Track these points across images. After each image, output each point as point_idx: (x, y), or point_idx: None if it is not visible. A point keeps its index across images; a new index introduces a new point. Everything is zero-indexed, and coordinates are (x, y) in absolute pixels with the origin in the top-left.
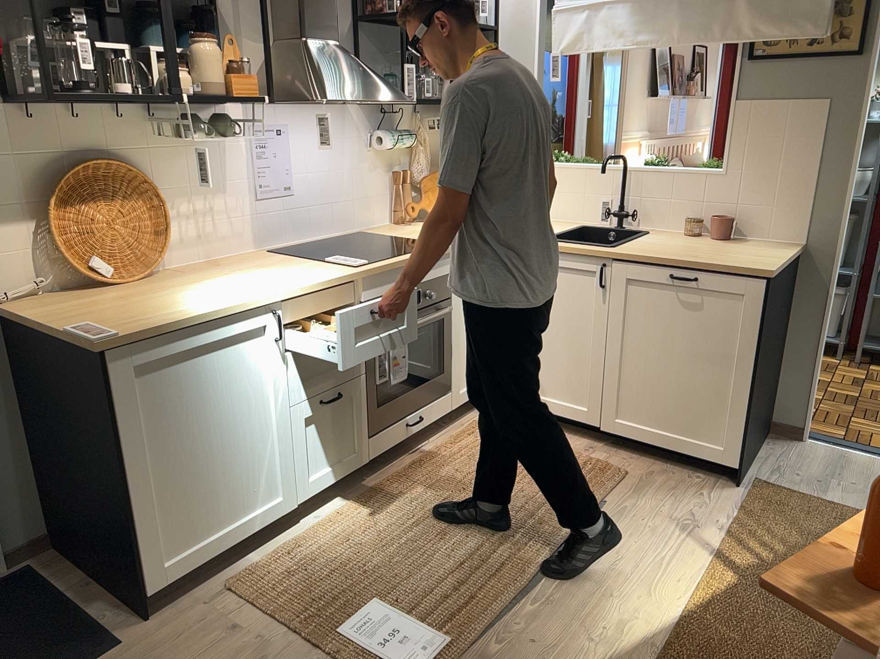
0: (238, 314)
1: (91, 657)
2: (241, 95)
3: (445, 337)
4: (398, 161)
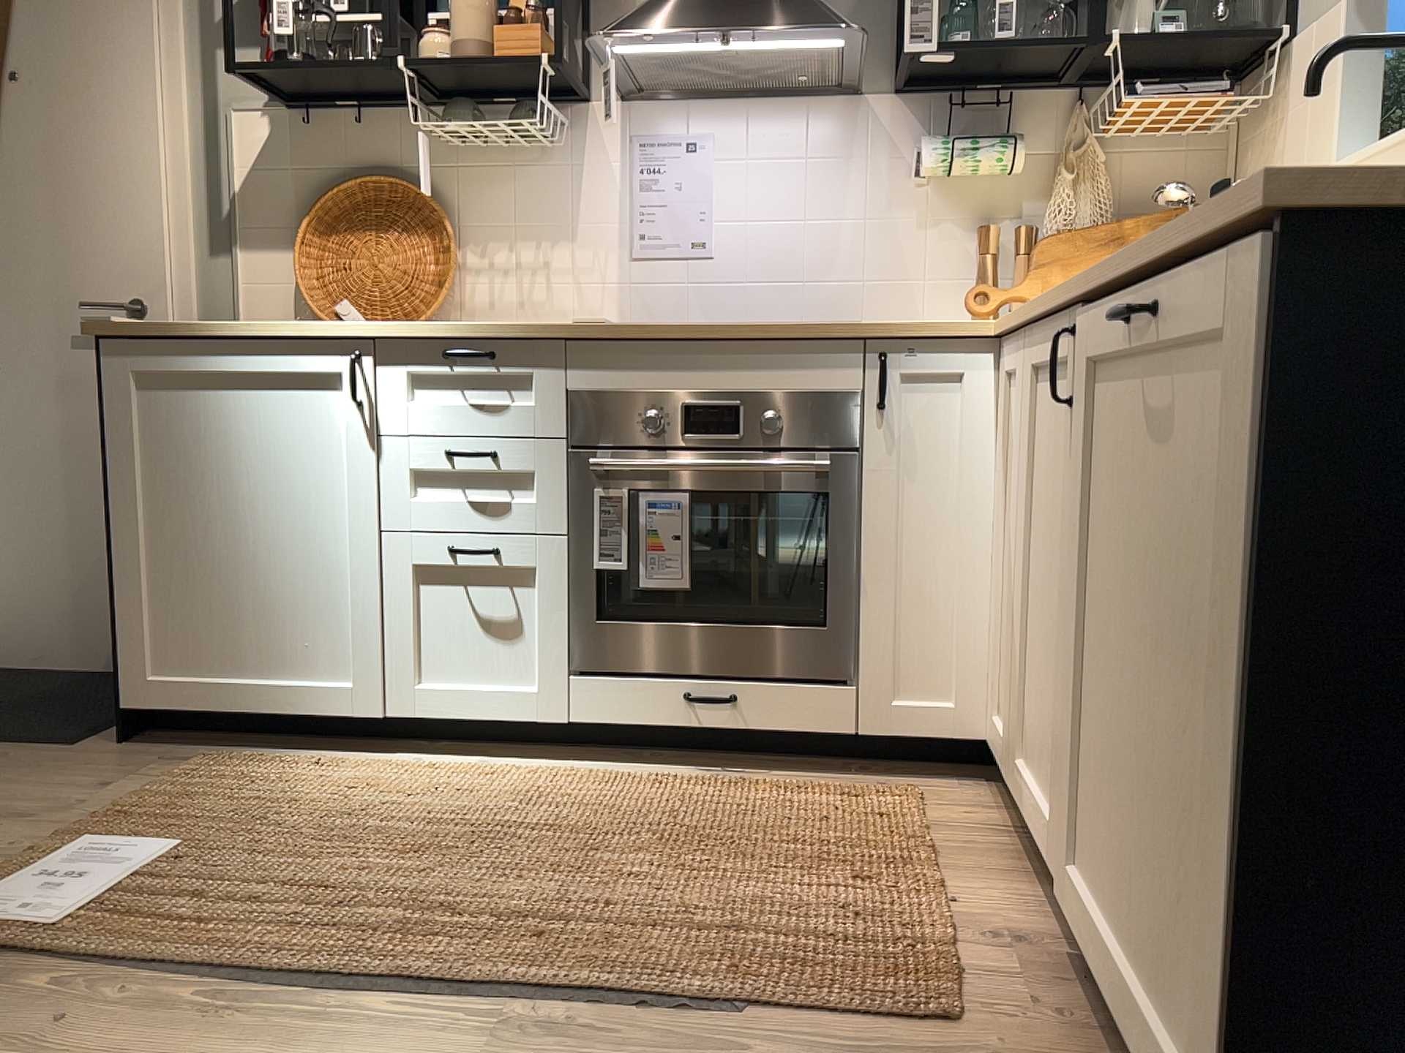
0: (290, 340)
1: (42, 740)
2: (503, 56)
3: (837, 542)
4: (1009, 212)
